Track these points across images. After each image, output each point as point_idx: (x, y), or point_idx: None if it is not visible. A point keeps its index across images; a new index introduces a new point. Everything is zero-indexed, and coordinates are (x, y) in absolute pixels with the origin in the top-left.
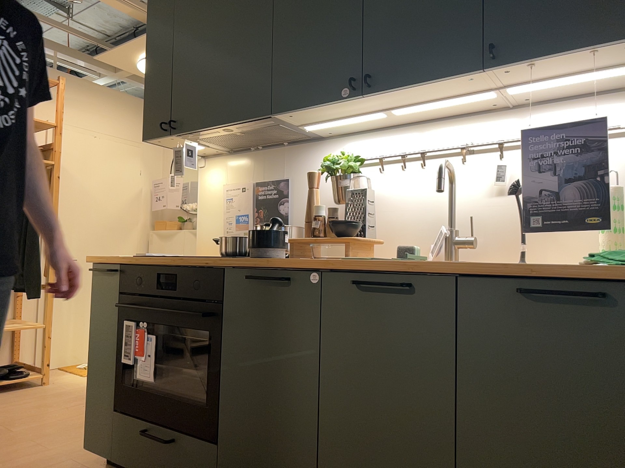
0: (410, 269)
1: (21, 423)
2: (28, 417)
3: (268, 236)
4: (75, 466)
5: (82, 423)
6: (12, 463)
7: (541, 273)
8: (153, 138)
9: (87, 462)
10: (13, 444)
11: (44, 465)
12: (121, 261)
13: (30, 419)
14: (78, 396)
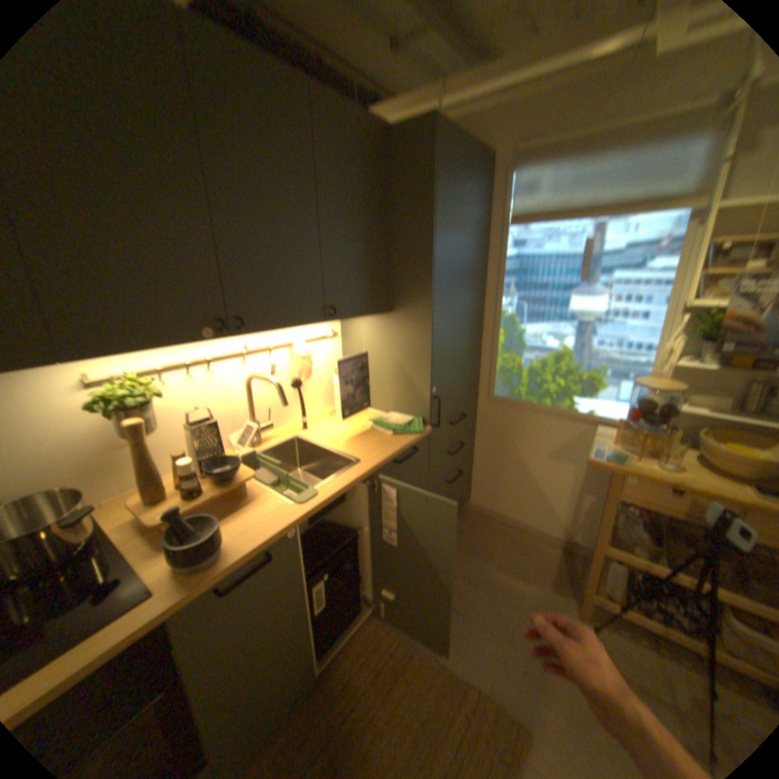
0: (355, 482)
1: None
2: None
3: (212, 535)
4: None
5: None
6: None
7: (401, 452)
8: None
9: None
10: None
11: None
12: None
13: None
14: None
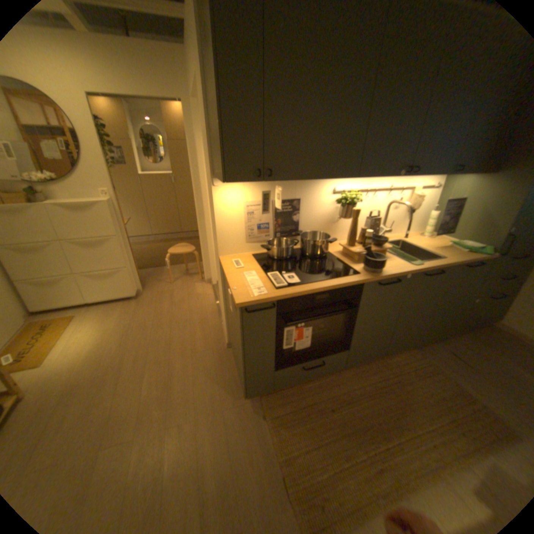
0: (444, 266)
1: (117, 430)
2: (104, 424)
3: (383, 260)
4: (232, 410)
5: (160, 391)
6: (199, 445)
7: (474, 260)
8: (235, 181)
9: (232, 403)
10: (160, 441)
11: (217, 426)
12: (276, 296)
13: (112, 423)
14: (93, 381)
